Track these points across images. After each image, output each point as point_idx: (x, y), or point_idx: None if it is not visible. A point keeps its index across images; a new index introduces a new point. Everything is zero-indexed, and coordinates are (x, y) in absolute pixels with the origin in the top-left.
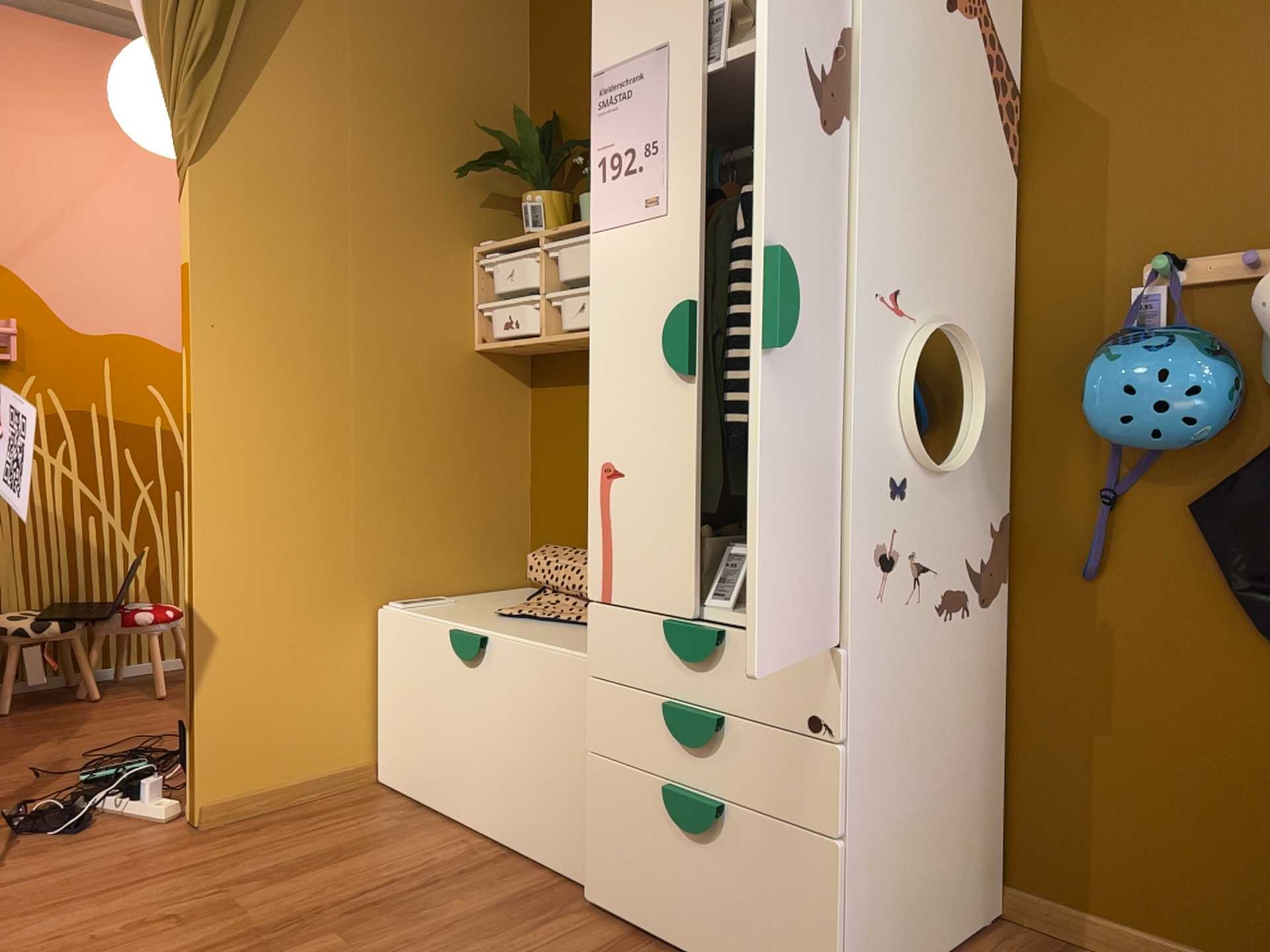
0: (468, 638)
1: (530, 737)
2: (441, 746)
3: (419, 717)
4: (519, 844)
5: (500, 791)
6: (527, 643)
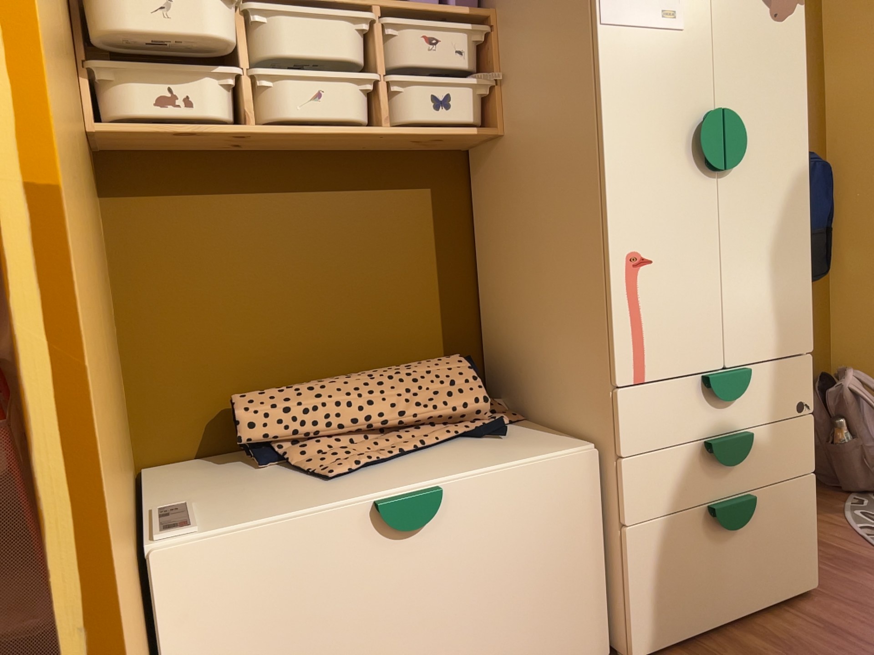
0: (418, 500)
1: (519, 564)
2: None
3: None
4: None
5: (476, 650)
6: (488, 470)
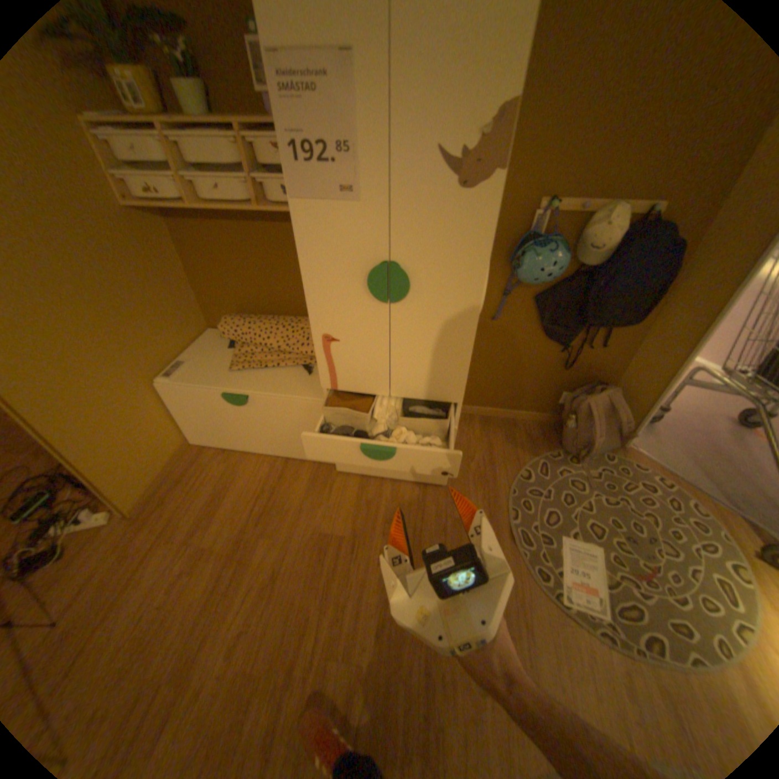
0: (236, 398)
1: (288, 427)
2: (230, 432)
3: (209, 423)
4: (290, 456)
5: (274, 443)
6: (273, 394)
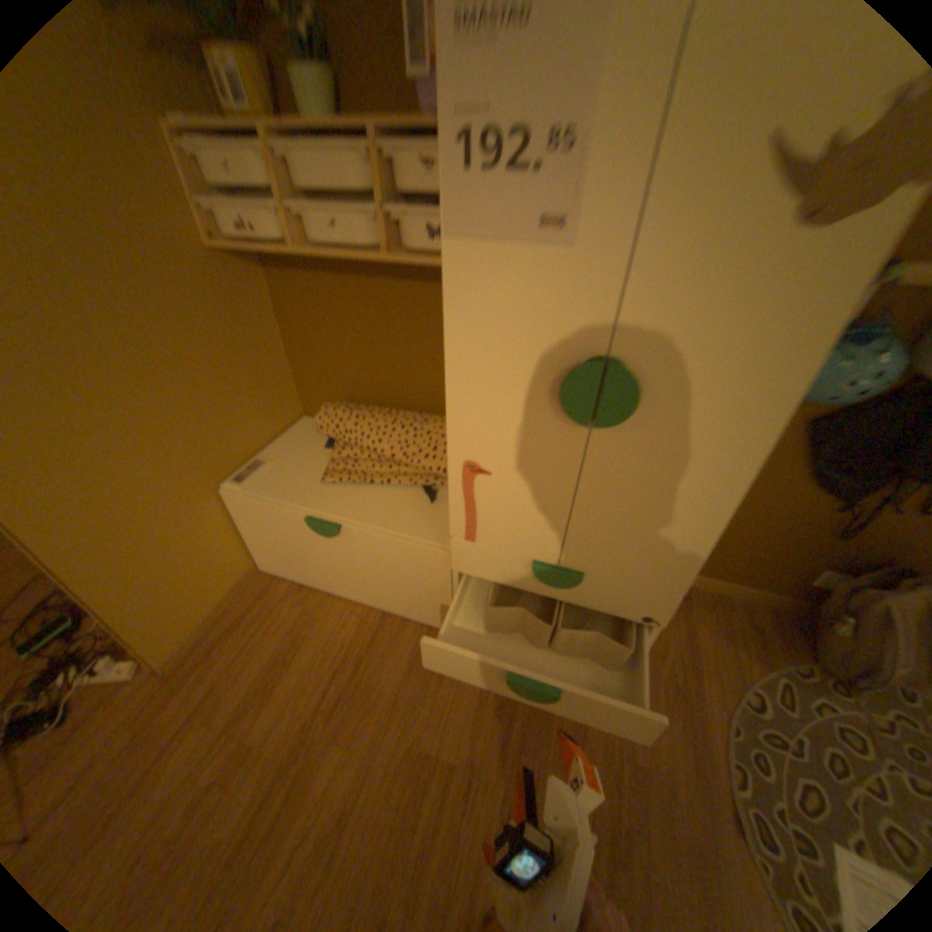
0: (325, 525)
1: (393, 573)
2: (312, 564)
3: (286, 549)
4: (391, 609)
5: (371, 590)
6: (378, 527)
